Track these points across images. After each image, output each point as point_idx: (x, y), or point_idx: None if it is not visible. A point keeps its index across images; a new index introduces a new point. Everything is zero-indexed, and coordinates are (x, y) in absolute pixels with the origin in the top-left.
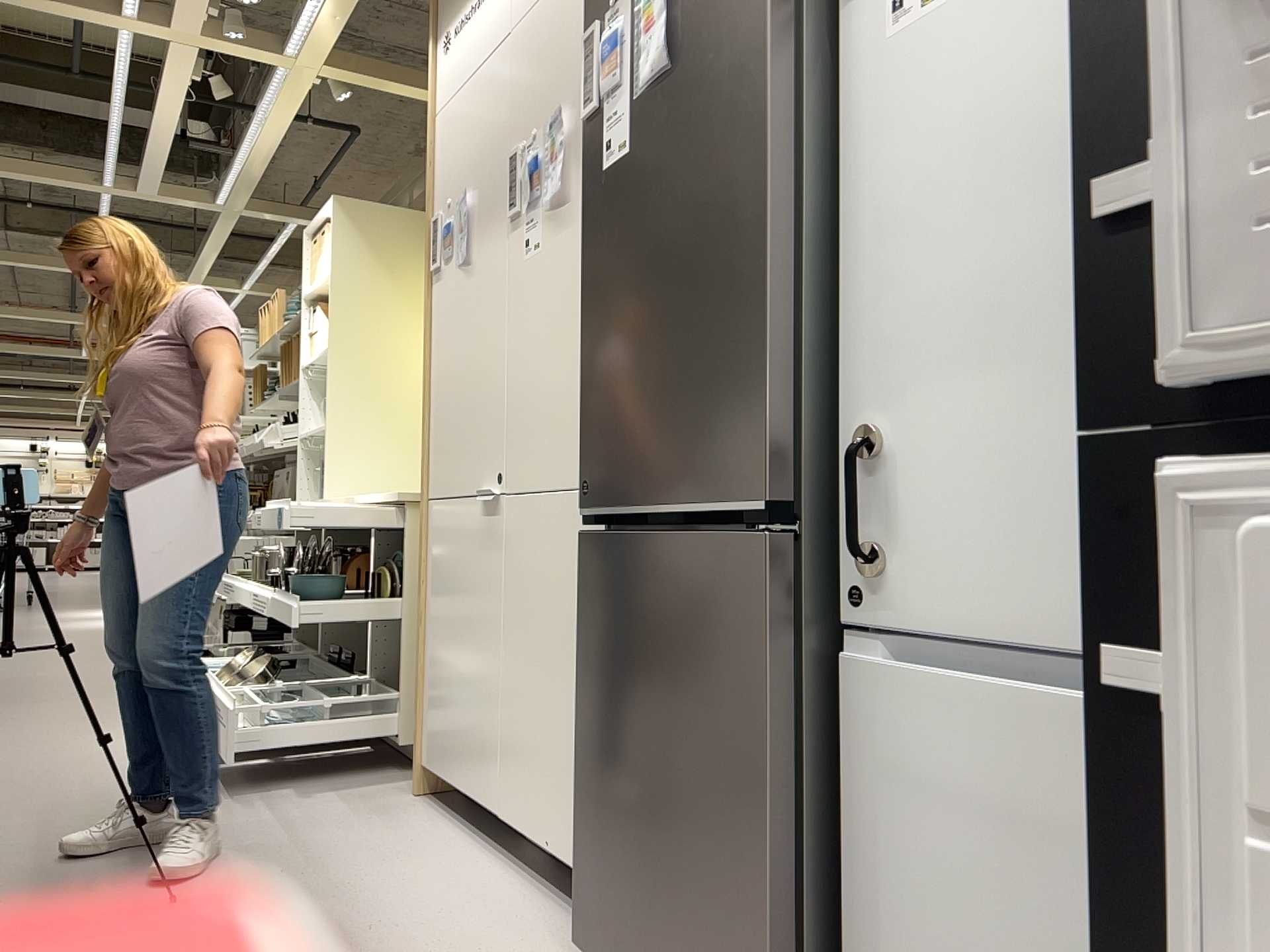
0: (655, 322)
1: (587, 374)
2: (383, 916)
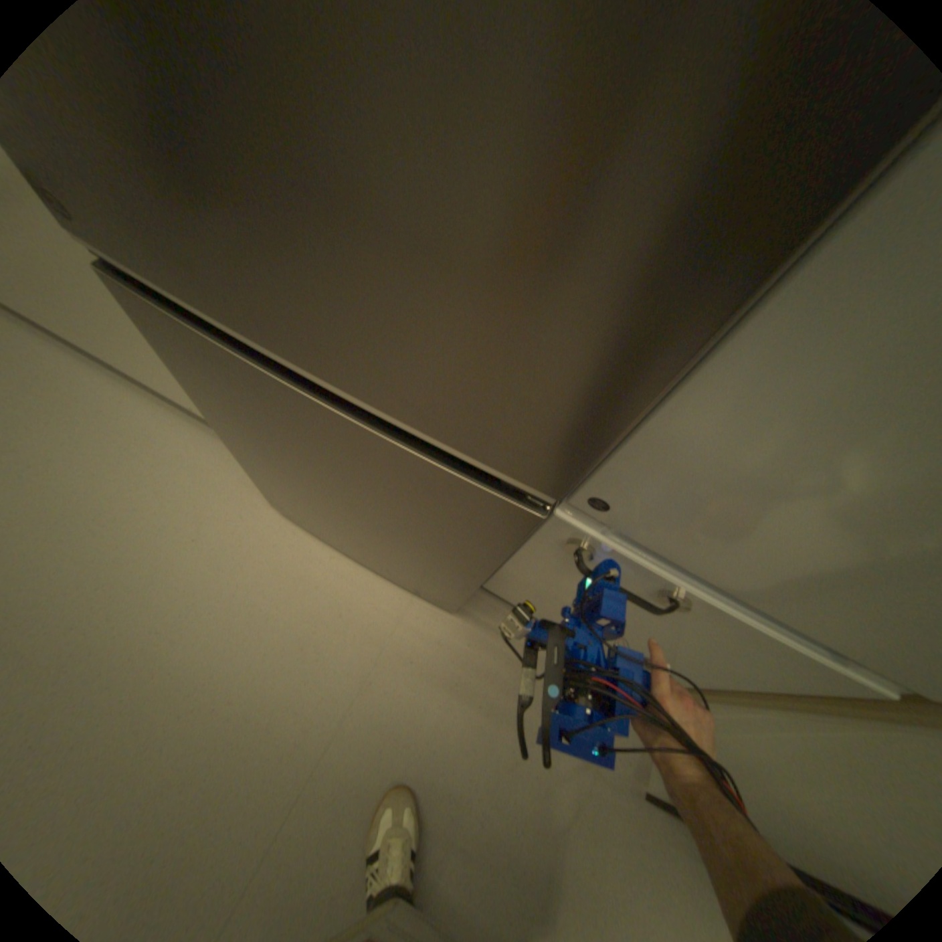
0: None
1: None
2: (86, 505)
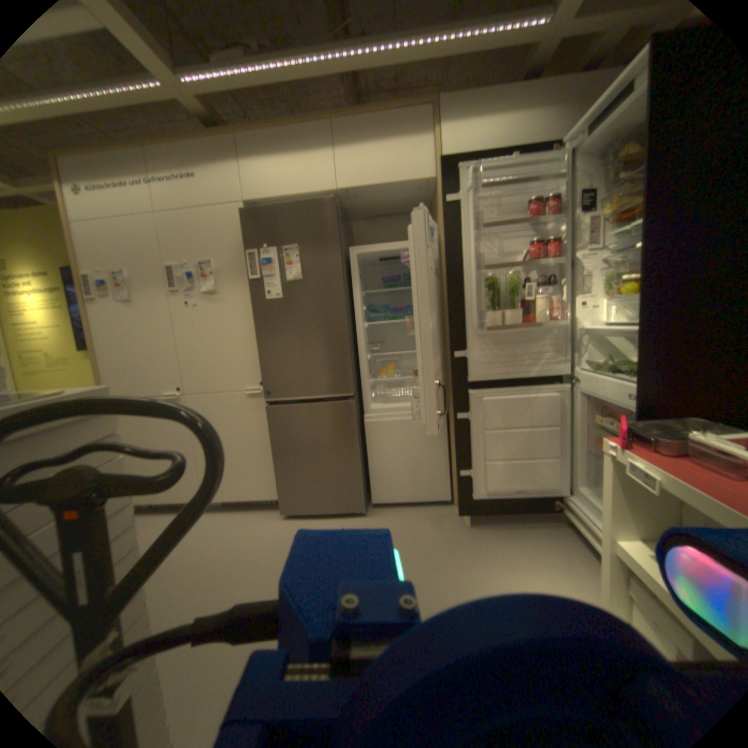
0: (301, 348)
1: (263, 359)
2: (202, 544)
